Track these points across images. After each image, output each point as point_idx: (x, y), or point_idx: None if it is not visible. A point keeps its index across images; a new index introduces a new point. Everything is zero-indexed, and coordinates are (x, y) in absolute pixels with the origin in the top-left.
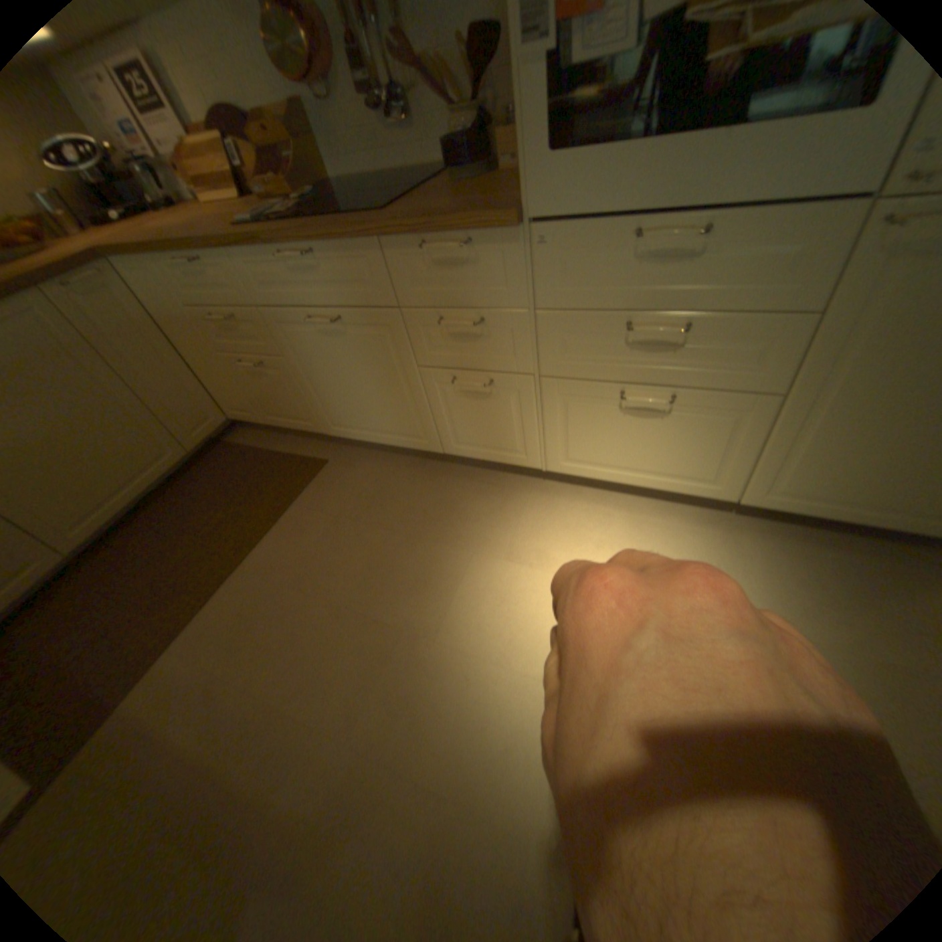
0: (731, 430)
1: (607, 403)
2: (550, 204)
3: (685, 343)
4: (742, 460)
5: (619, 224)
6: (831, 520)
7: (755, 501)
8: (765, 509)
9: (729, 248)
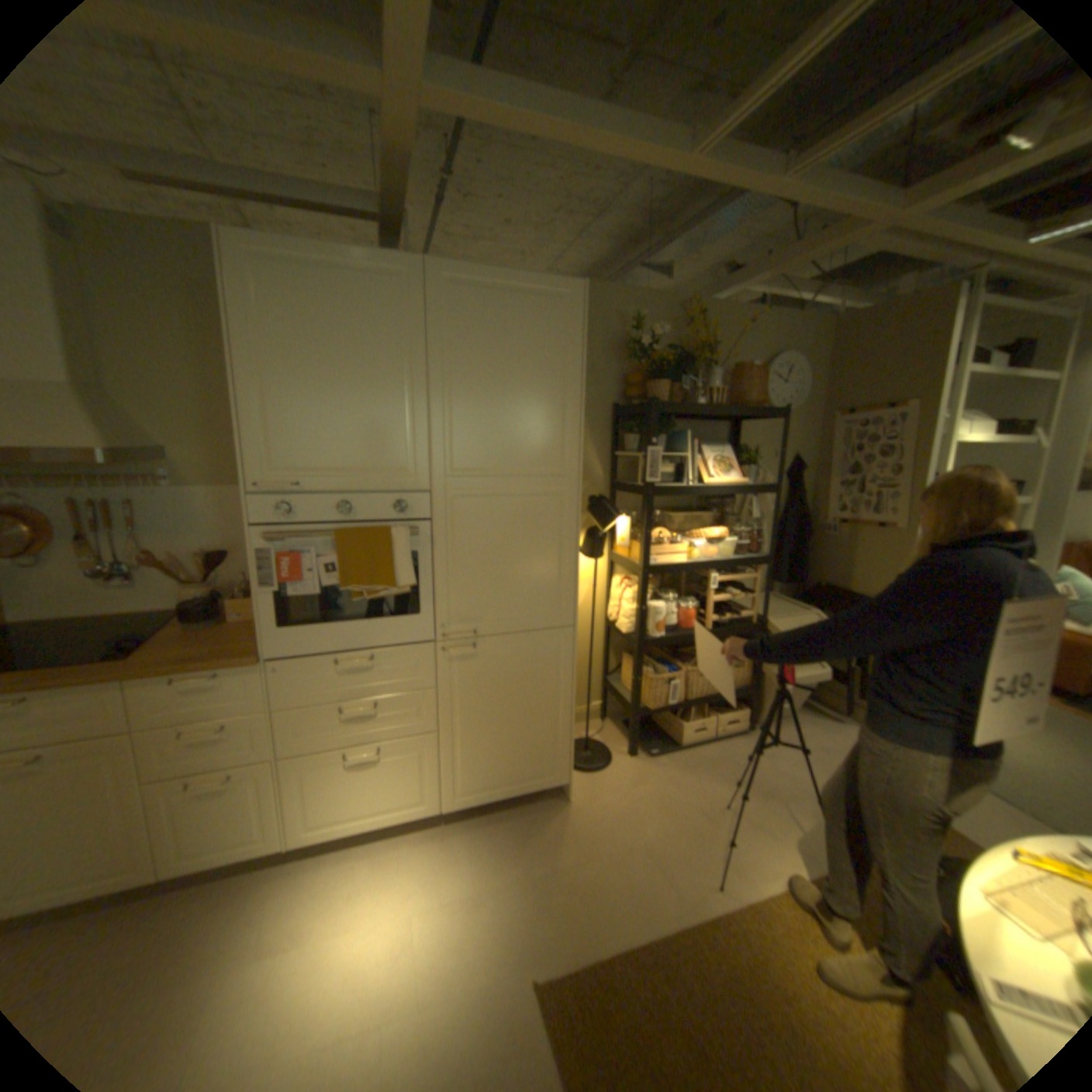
0: (418, 762)
1: (334, 768)
2: (279, 653)
3: (376, 716)
4: (431, 781)
5: (324, 660)
6: (491, 803)
7: (449, 808)
8: (457, 812)
9: (384, 666)
